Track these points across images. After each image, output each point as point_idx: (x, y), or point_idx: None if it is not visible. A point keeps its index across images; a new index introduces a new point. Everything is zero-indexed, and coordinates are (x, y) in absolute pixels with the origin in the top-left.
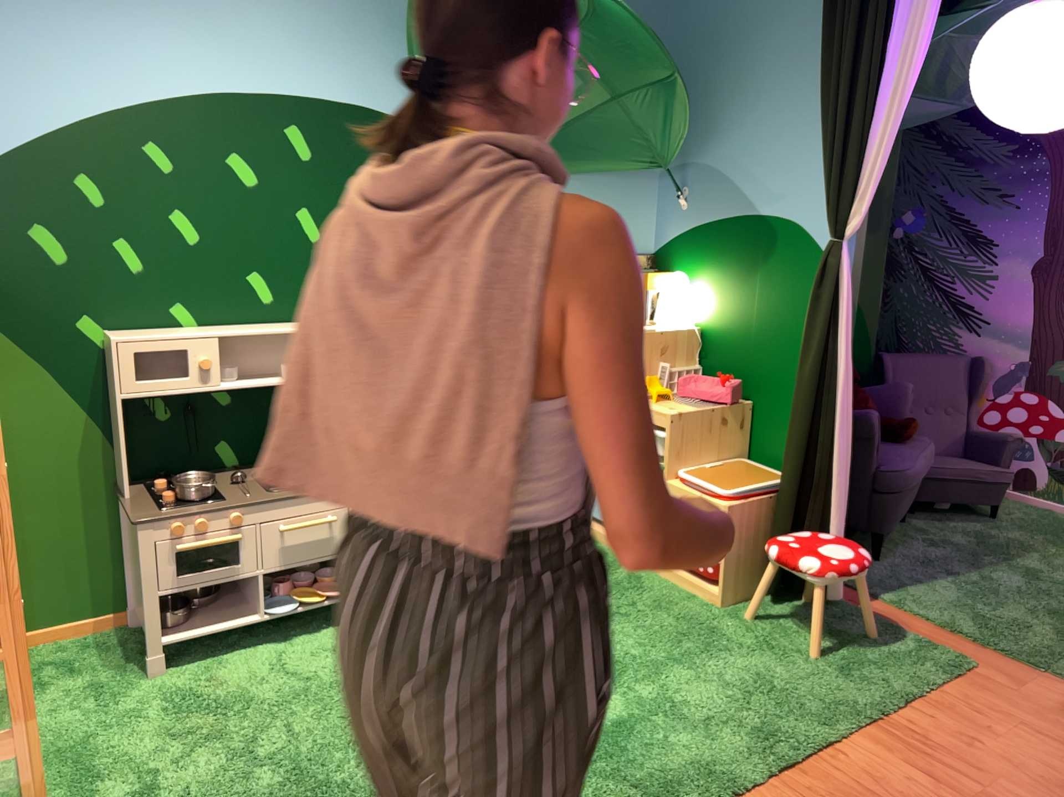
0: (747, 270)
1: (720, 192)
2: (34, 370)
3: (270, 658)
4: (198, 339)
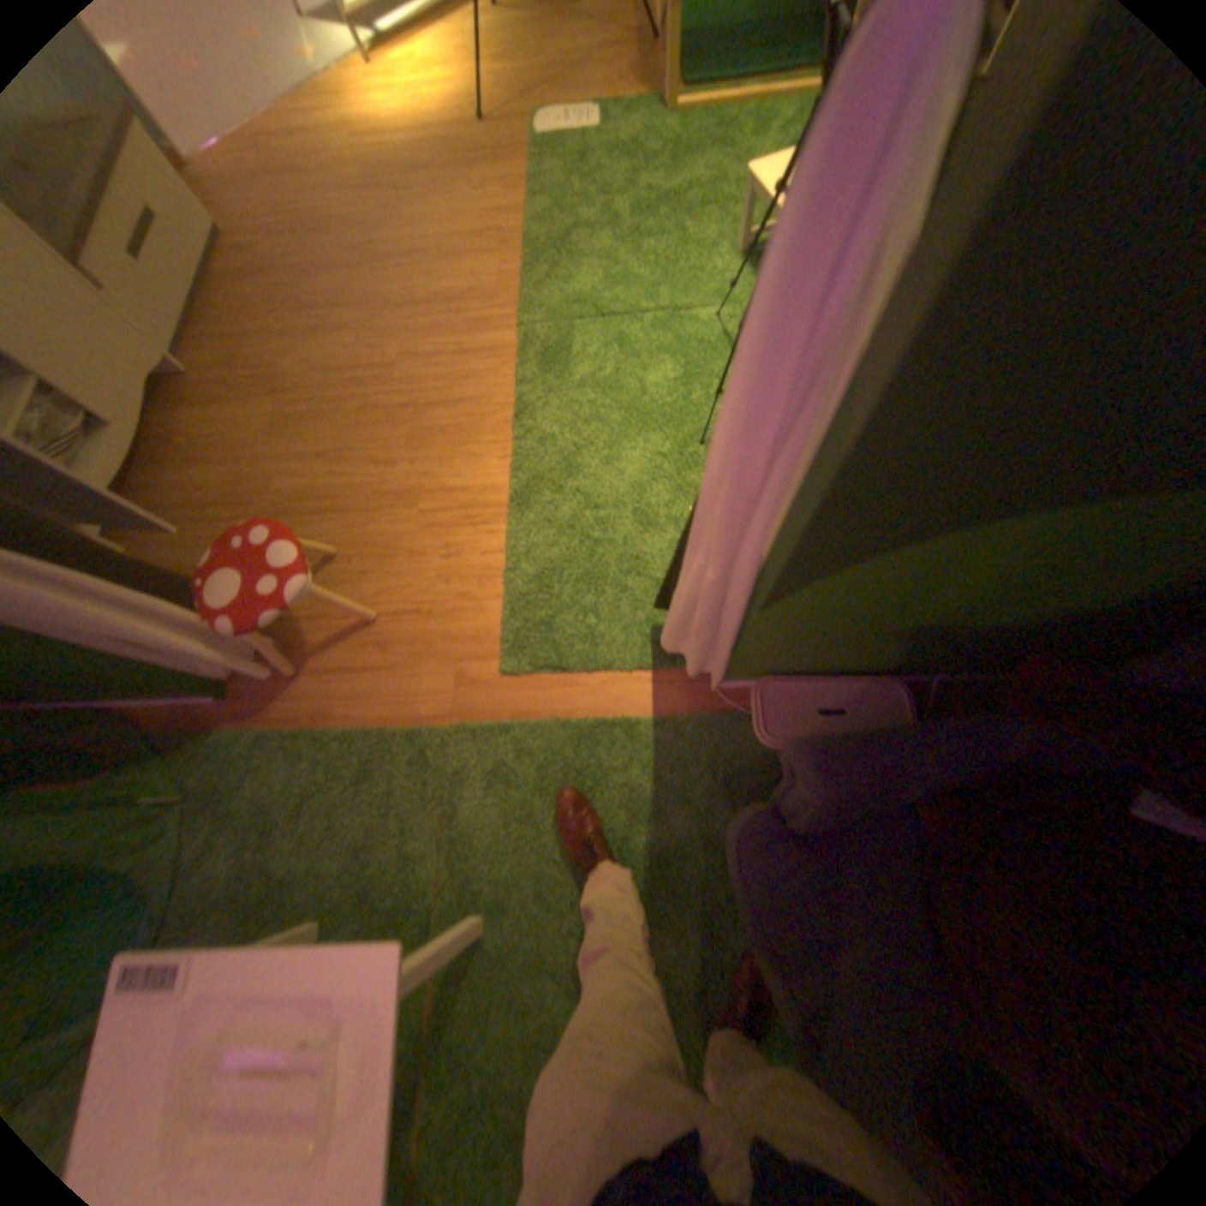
0: None
1: None
2: None
3: None
4: None
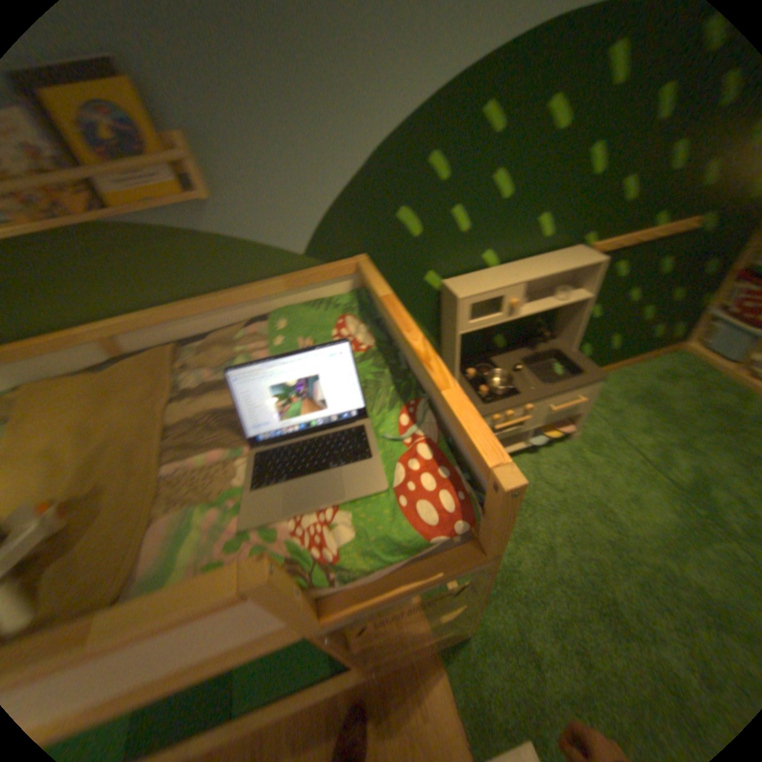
0: None
1: None
2: None
3: (531, 467)
4: (513, 286)
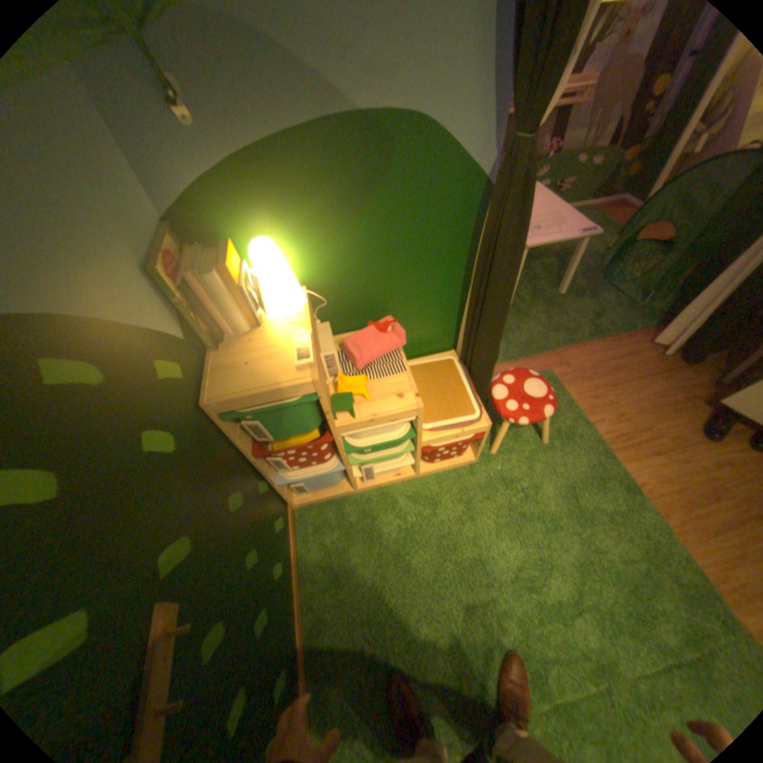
0: (353, 200)
1: (260, 75)
2: None
3: None
4: None
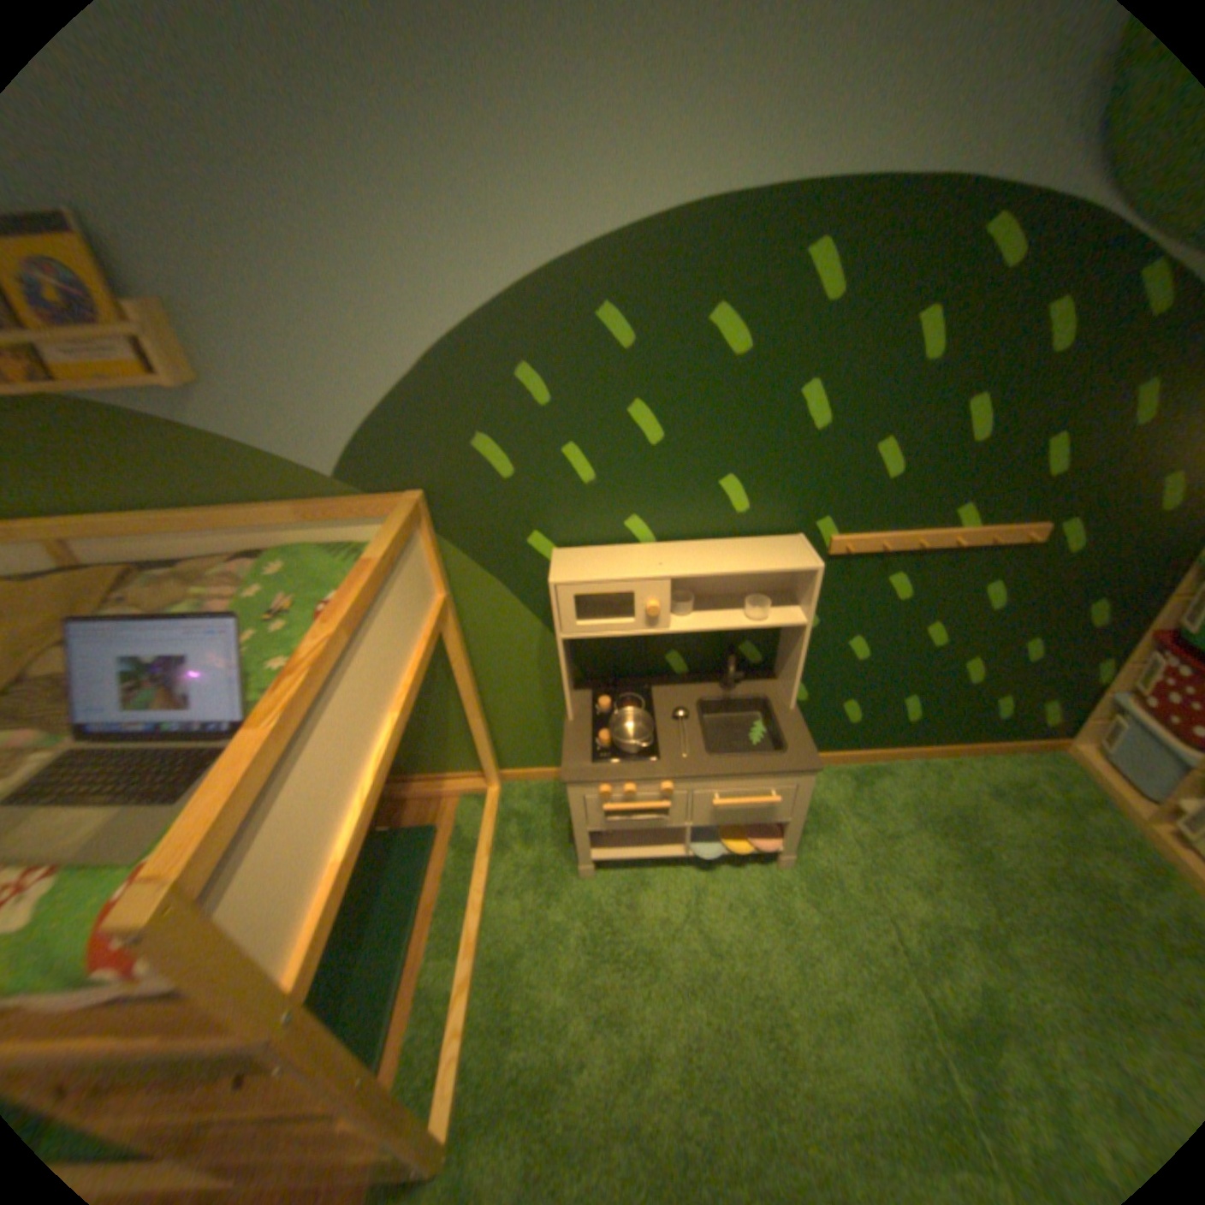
0: None
1: None
2: (490, 585)
3: (689, 895)
4: (646, 582)
